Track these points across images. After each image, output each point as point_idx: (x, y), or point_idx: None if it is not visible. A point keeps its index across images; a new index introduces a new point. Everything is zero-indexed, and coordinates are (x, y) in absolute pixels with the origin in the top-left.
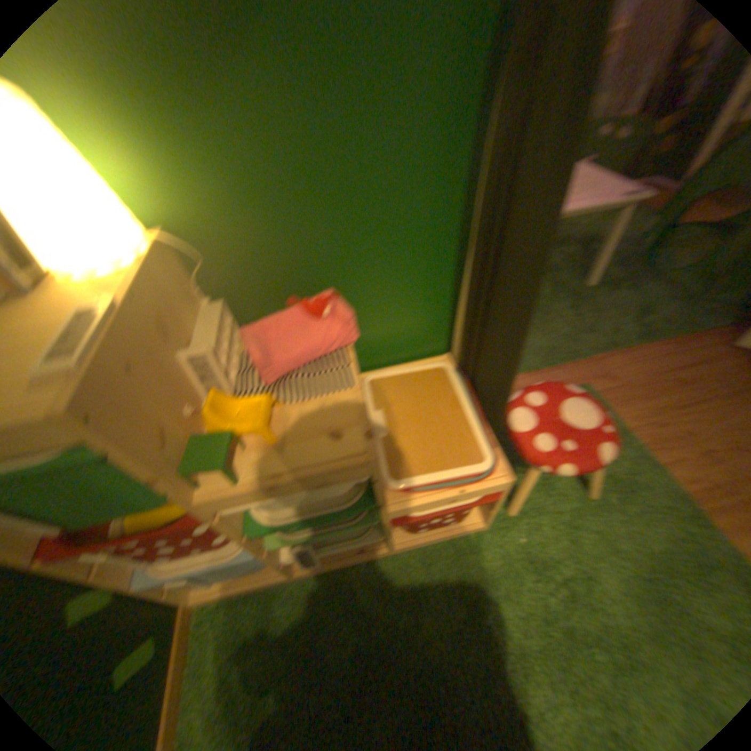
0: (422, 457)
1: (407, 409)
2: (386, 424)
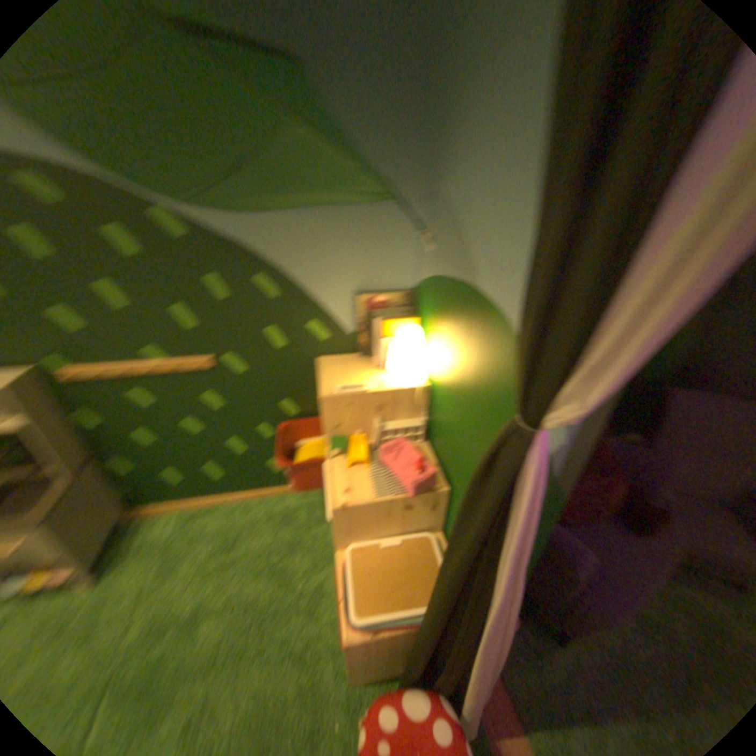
0: (361, 573)
1: (400, 565)
2: (387, 549)
